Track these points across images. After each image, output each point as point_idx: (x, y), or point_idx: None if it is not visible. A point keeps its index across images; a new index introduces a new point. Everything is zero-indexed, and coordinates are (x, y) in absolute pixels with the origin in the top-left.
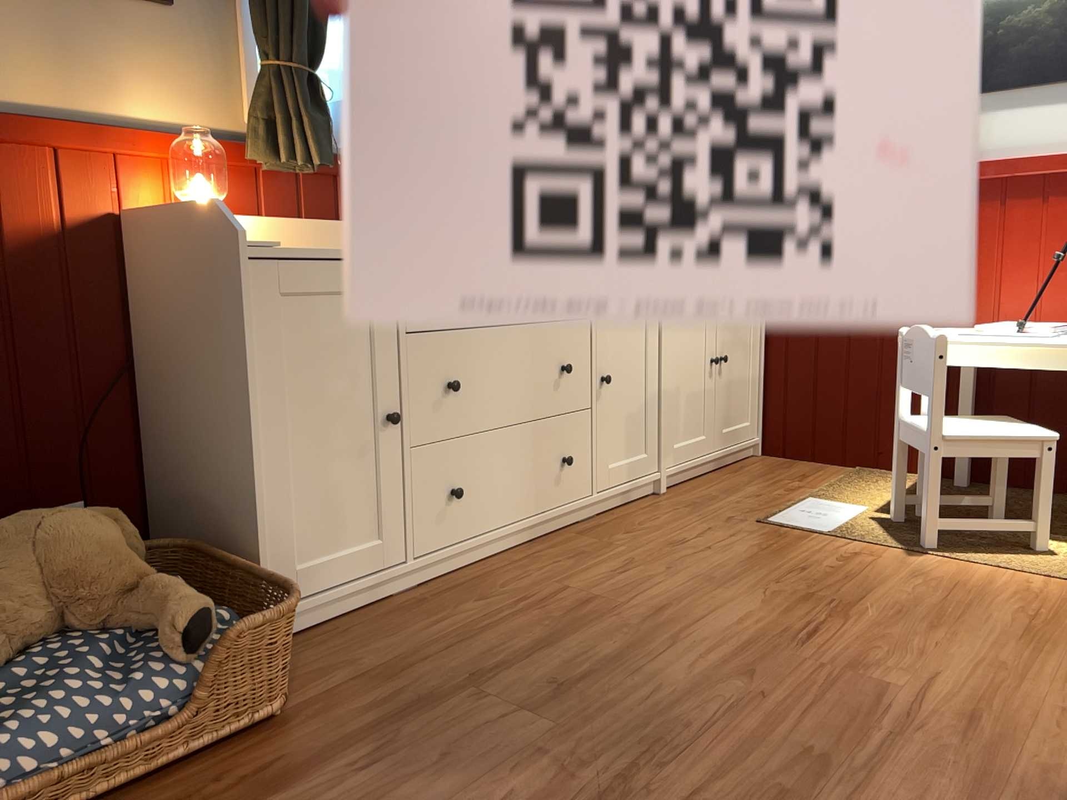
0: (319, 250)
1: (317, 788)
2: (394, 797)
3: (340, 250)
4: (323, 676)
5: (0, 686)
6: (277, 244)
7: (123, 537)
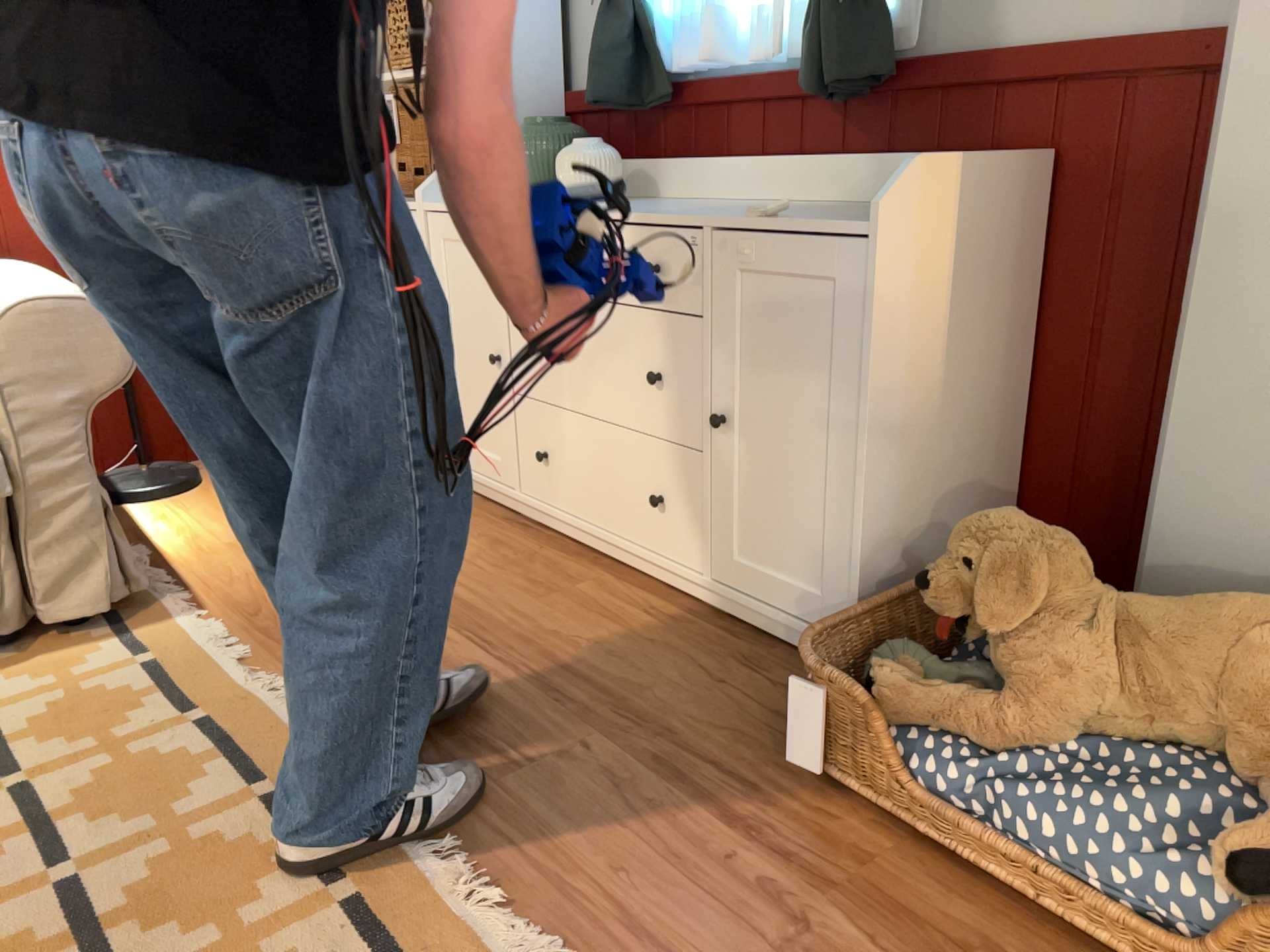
0: None
1: None
2: None
3: None
4: None
5: (1108, 753)
6: None
7: None
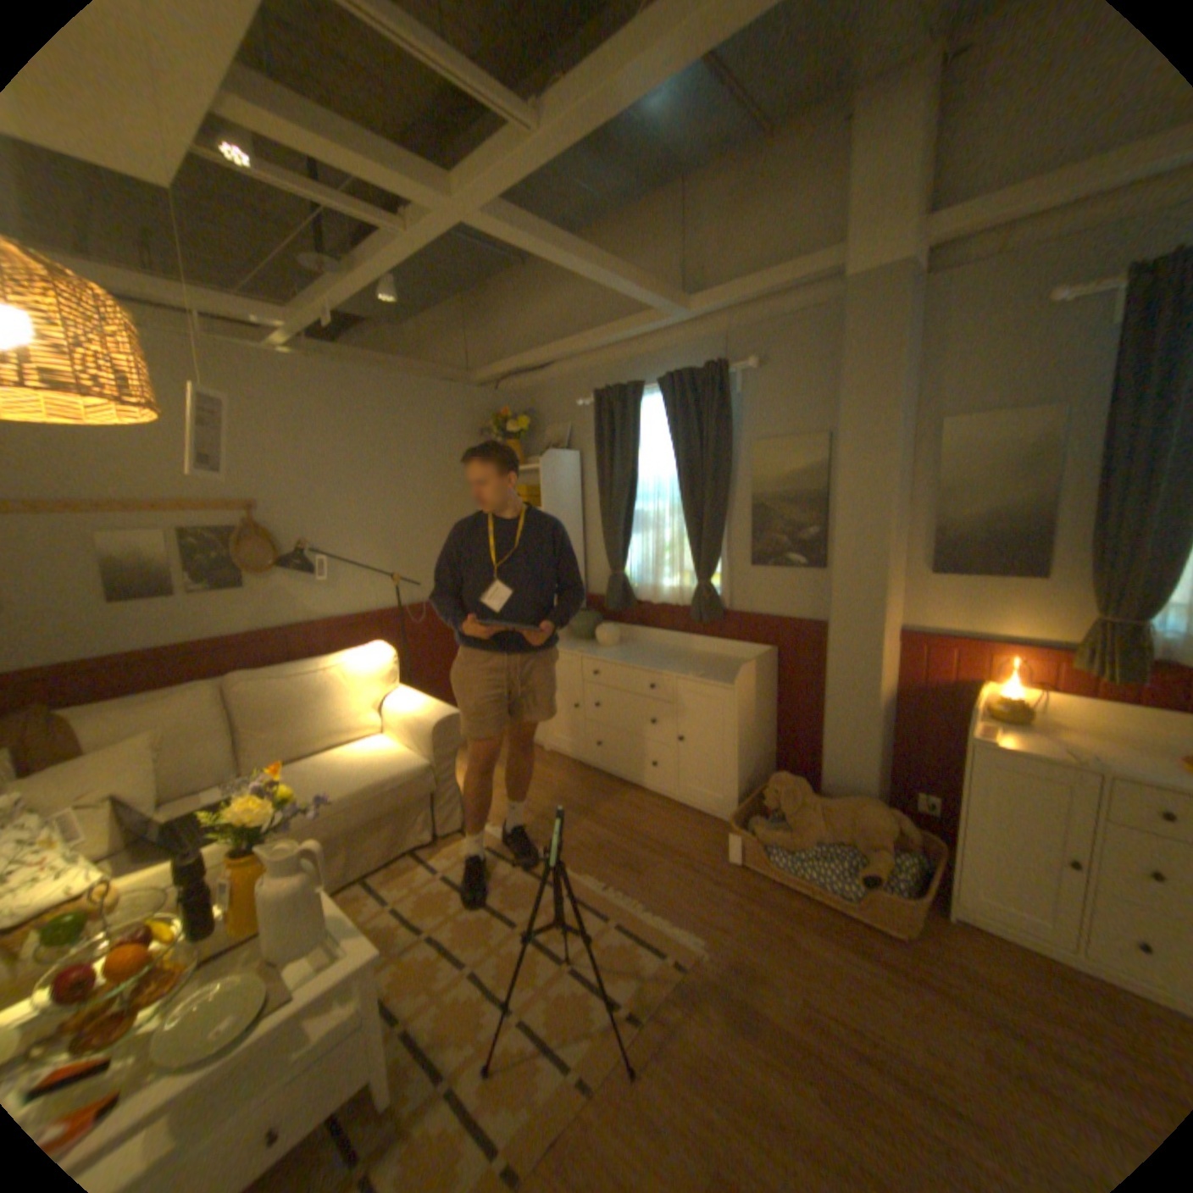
0: (1044, 750)
1: (871, 972)
2: (881, 1002)
3: (1064, 754)
4: (949, 952)
5: (825, 851)
6: (998, 742)
7: (894, 830)
